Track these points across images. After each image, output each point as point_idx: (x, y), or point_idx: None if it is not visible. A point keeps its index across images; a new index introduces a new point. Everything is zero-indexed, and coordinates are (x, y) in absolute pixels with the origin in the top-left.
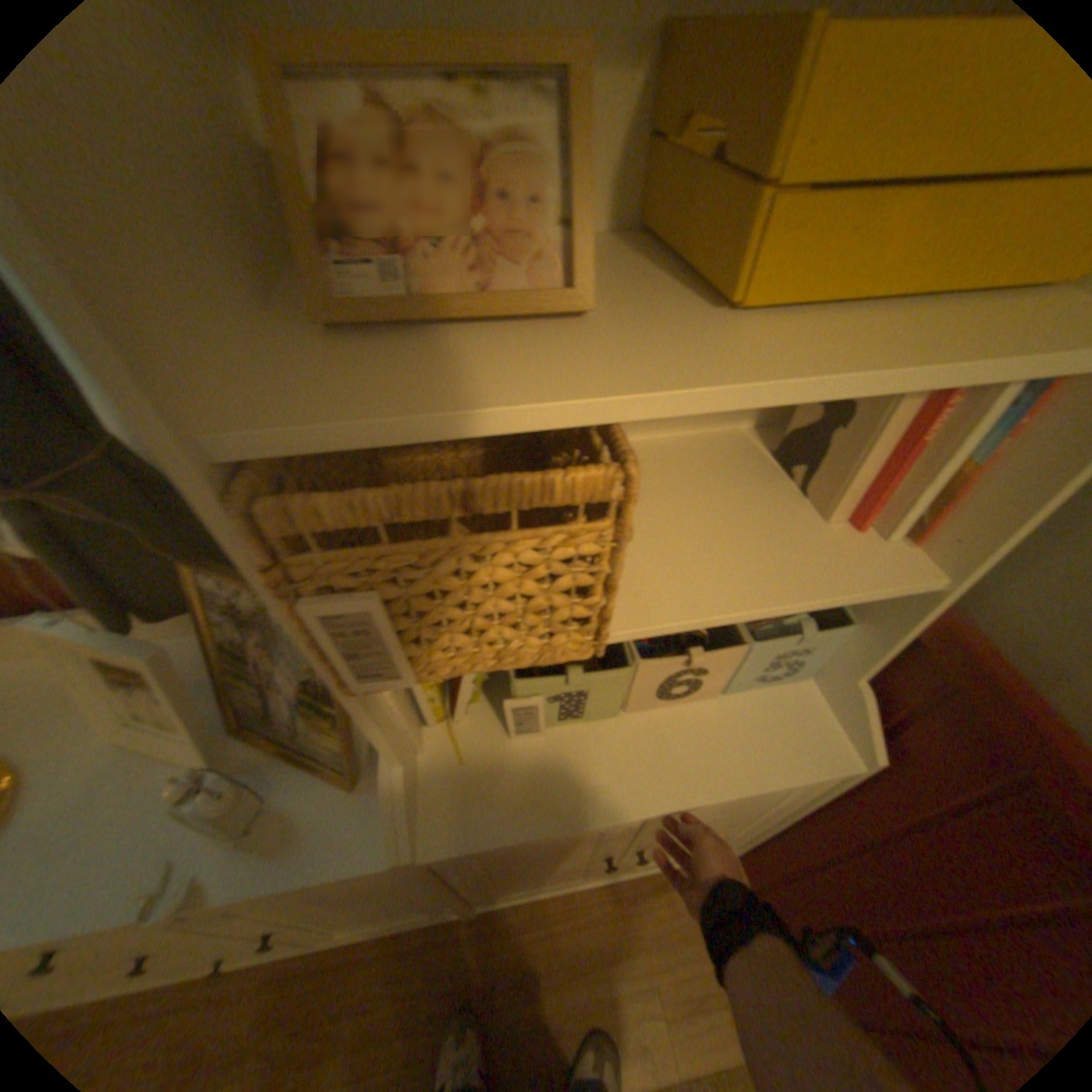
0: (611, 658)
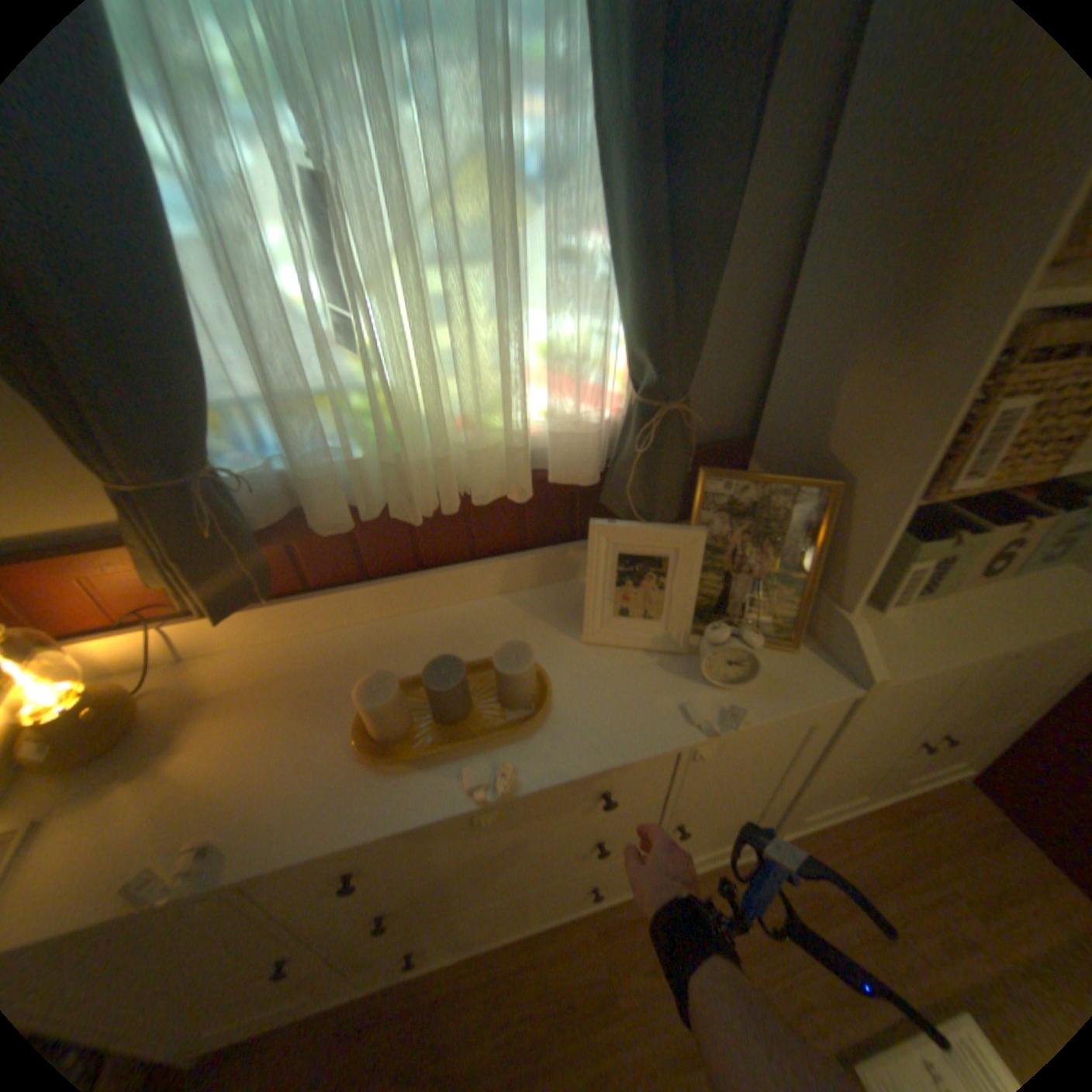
0: (975, 528)
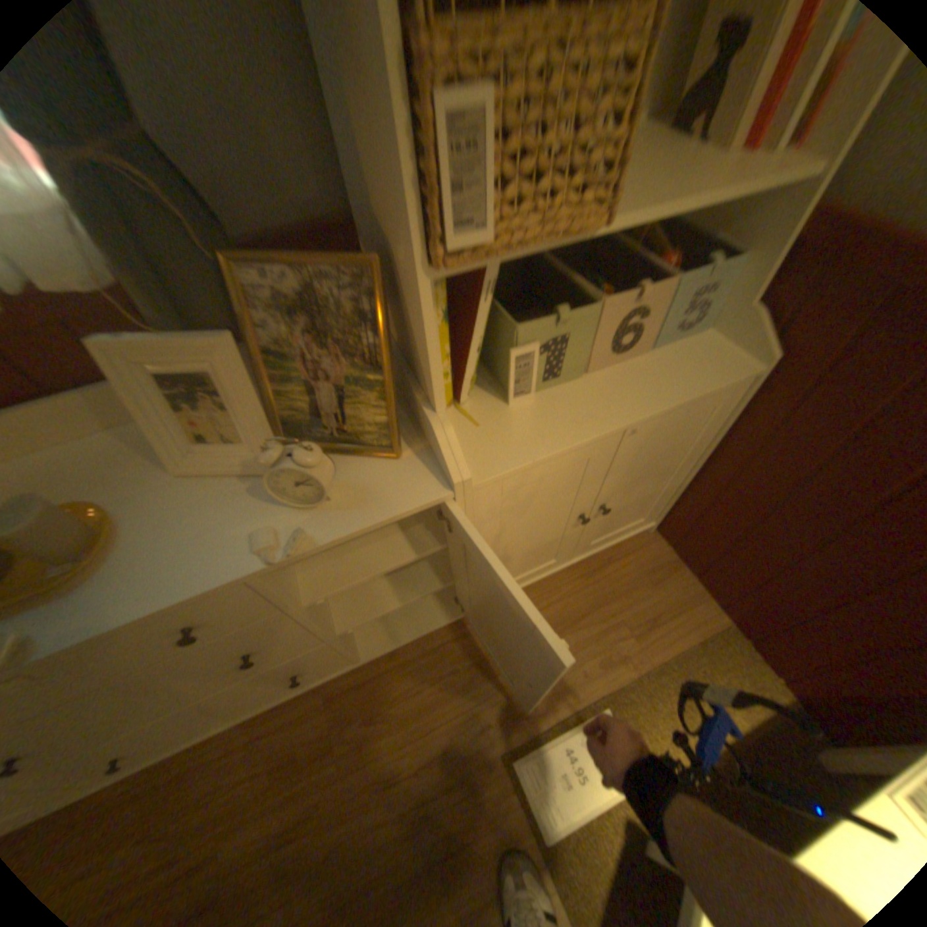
0: (584, 300)
